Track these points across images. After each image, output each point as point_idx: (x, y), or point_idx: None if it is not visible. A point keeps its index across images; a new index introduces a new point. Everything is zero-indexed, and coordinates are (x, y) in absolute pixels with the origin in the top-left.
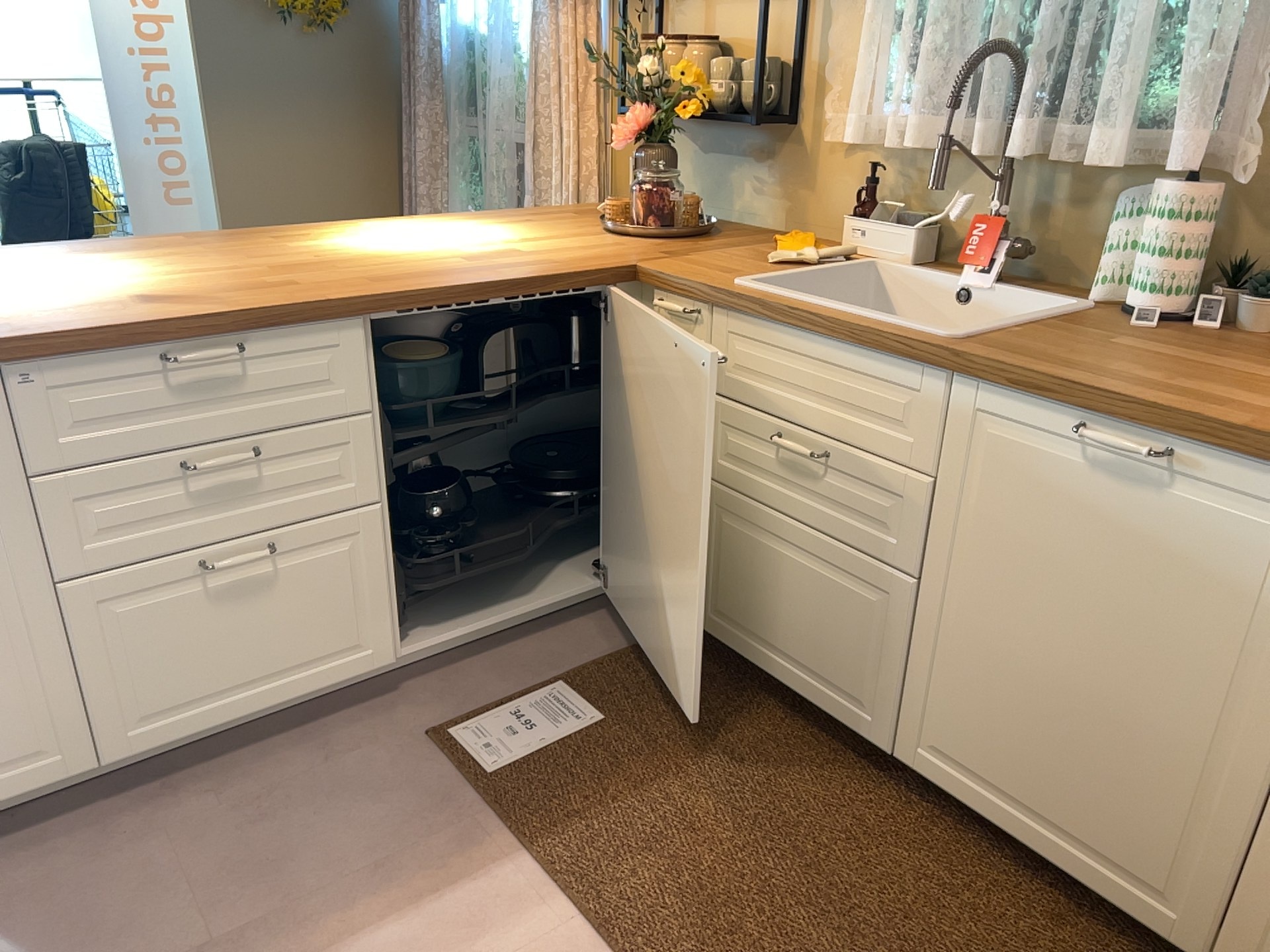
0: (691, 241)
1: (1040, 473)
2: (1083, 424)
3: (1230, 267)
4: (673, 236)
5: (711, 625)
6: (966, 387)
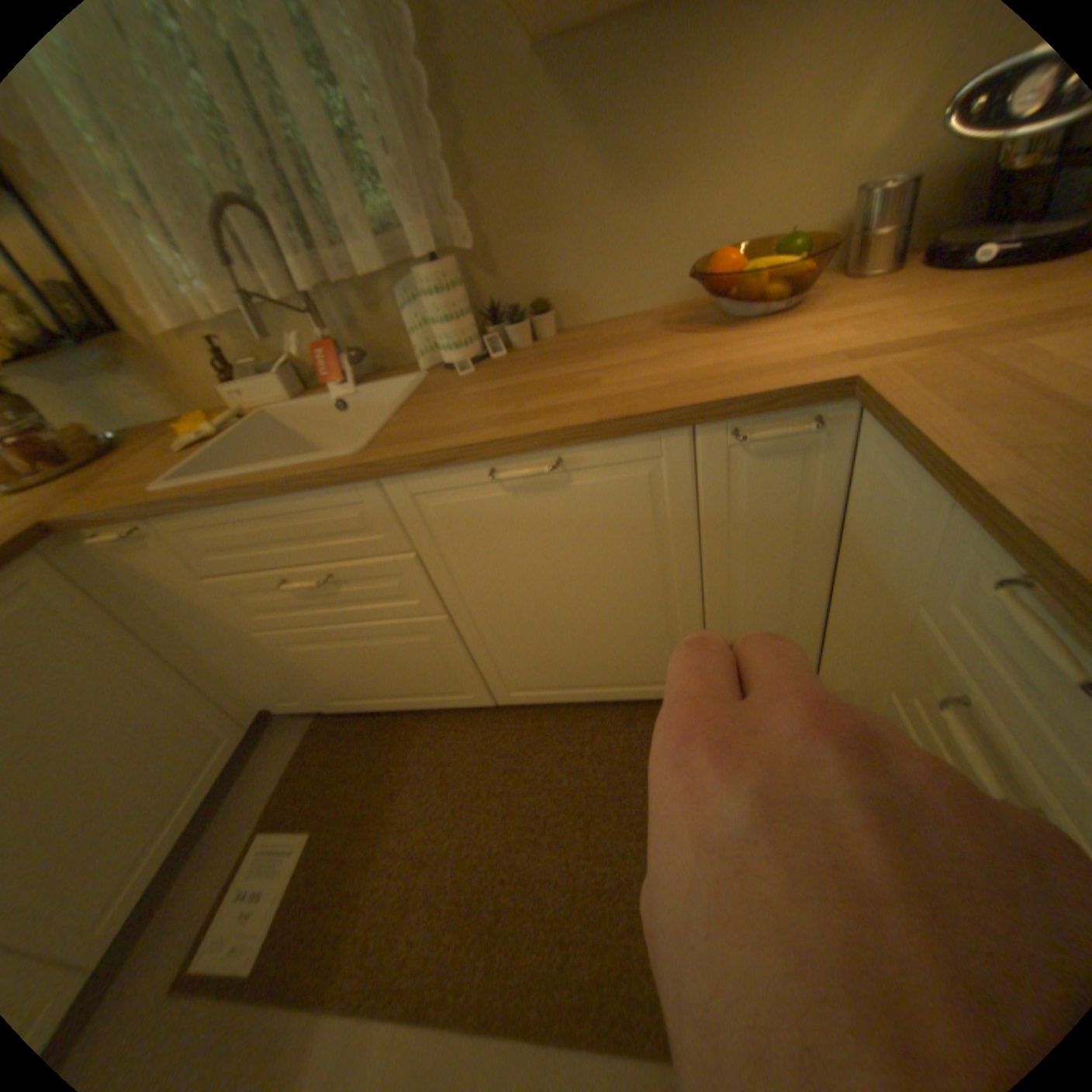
0: (102, 465)
1: (483, 514)
2: (493, 470)
3: (488, 311)
4: (83, 469)
5: (337, 707)
6: (396, 484)
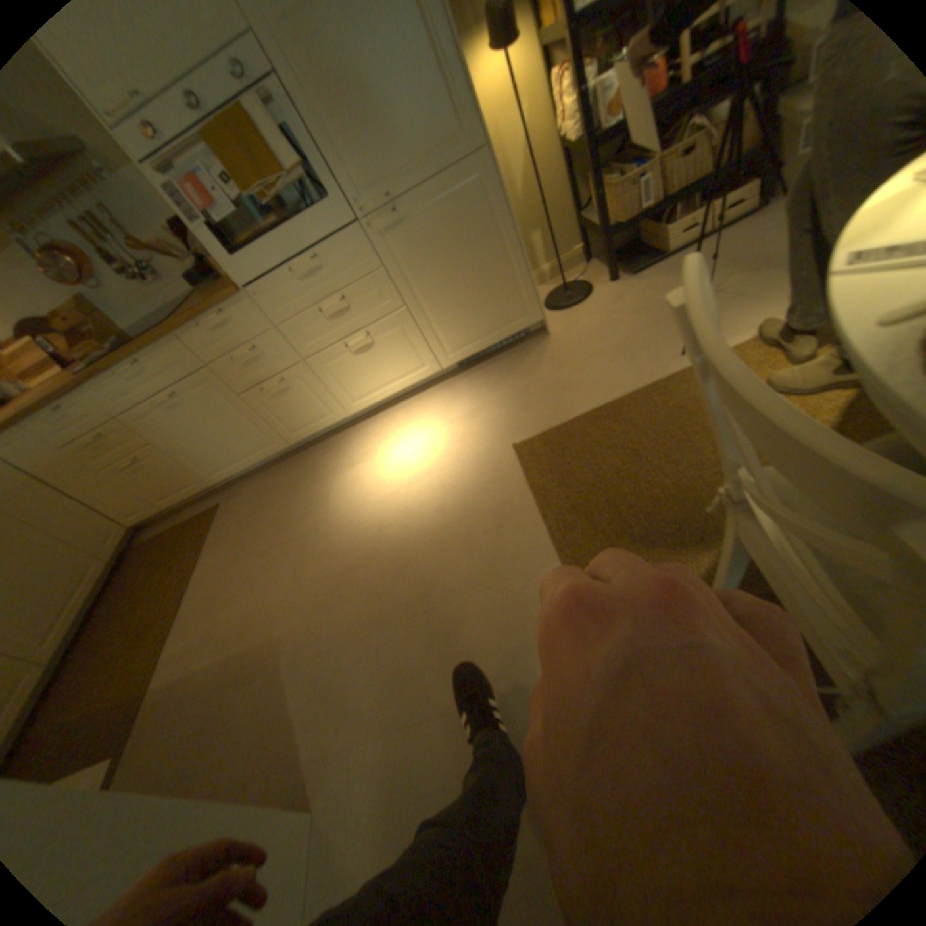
0: None
1: None
2: None
3: None
4: None
5: None
6: None
